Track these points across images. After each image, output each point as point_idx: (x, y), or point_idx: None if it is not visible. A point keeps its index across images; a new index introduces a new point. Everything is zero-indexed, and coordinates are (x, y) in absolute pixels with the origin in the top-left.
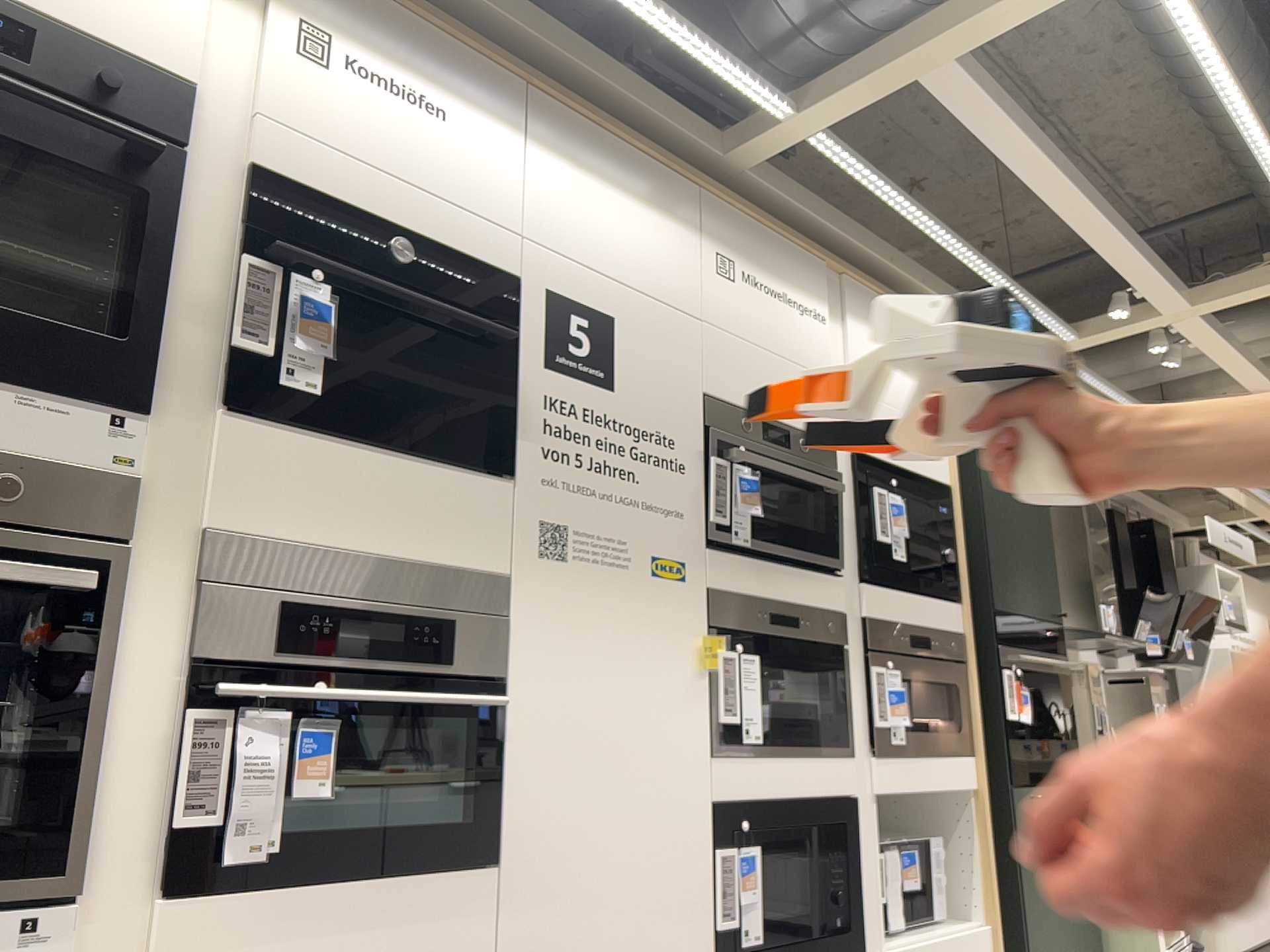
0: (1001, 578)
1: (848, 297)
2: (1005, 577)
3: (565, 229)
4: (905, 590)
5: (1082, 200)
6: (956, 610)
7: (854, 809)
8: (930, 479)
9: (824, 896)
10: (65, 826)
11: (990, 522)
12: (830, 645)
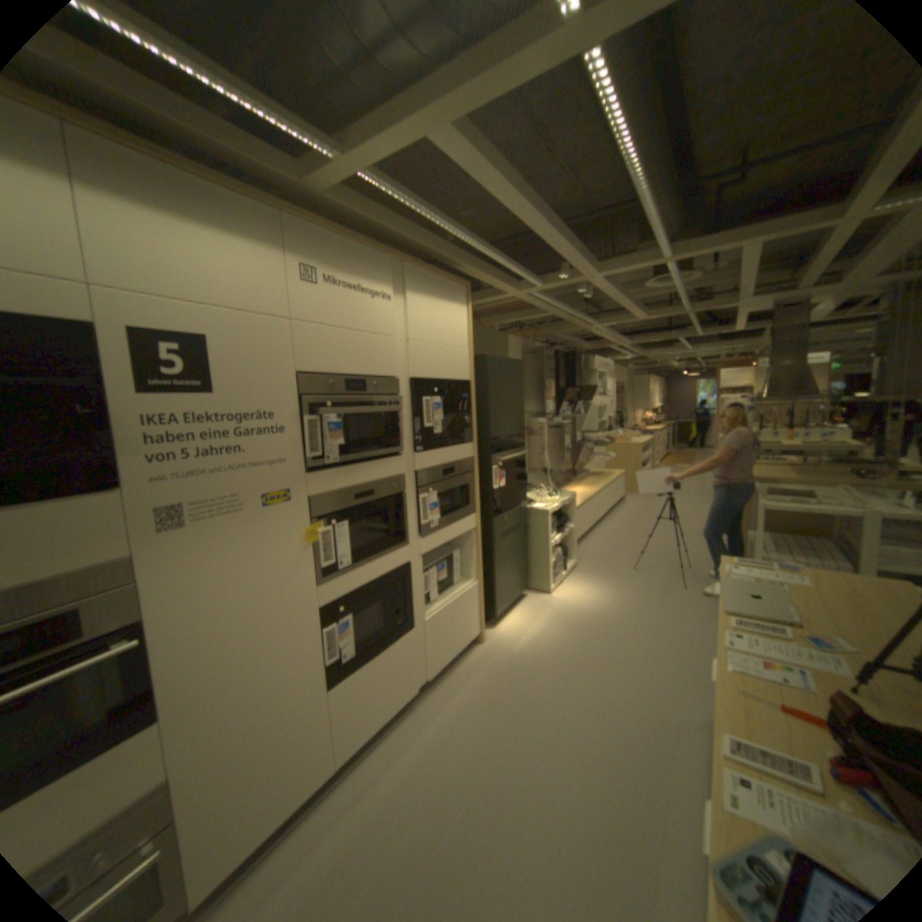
0: (495, 422)
1: (407, 279)
2: (497, 421)
3: (139, 271)
4: (441, 447)
5: (545, 222)
6: (470, 447)
7: (407, 569)
8: (458, 381)
9: (390, 616)
10: None
11: (491, 394)
12: (394, 494)
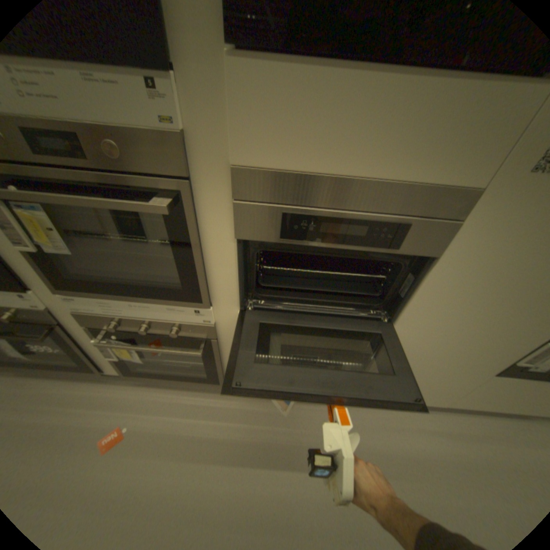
0: None
1: None
2: None
3: None
4: None
5: None
6: None
7: None
8: None
9: None
10: (199, 290)
11: None
12: None
